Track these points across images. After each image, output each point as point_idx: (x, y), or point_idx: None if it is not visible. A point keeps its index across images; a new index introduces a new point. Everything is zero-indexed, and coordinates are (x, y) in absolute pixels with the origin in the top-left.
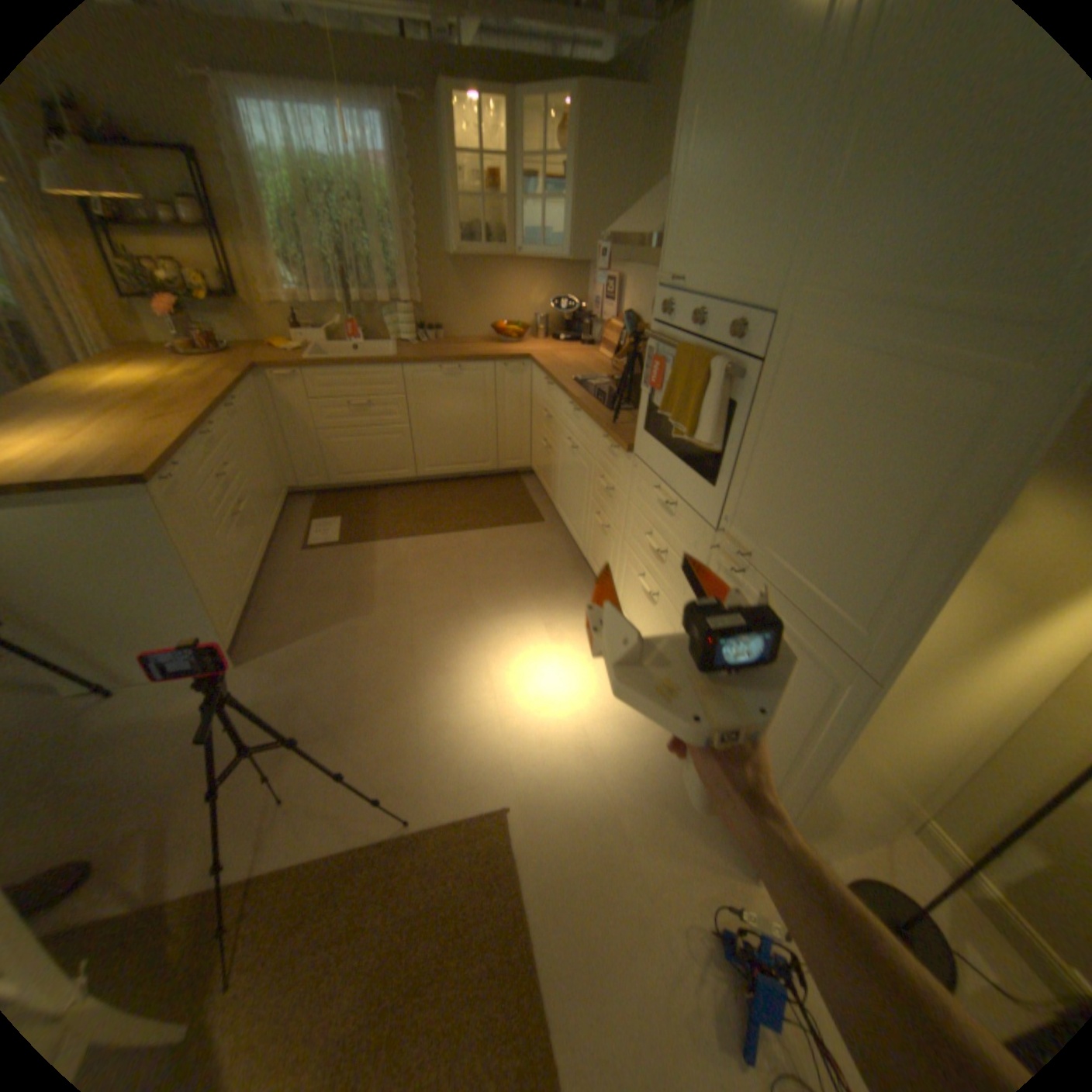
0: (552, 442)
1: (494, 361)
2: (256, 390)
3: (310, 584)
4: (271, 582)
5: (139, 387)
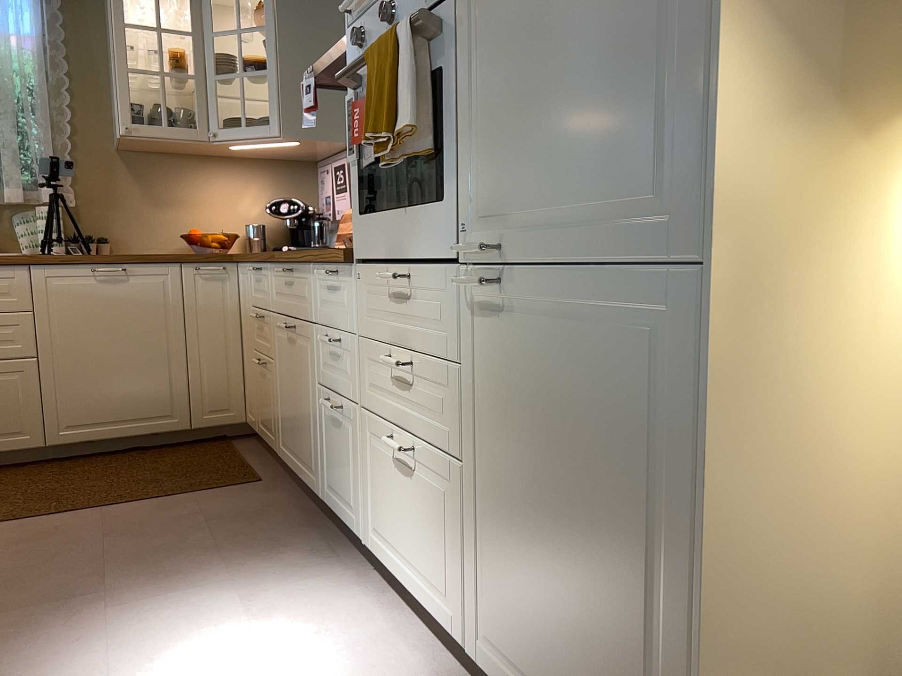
0: (268, 349)
1: (181, 261)
2: None
3: None
4: None
5: None
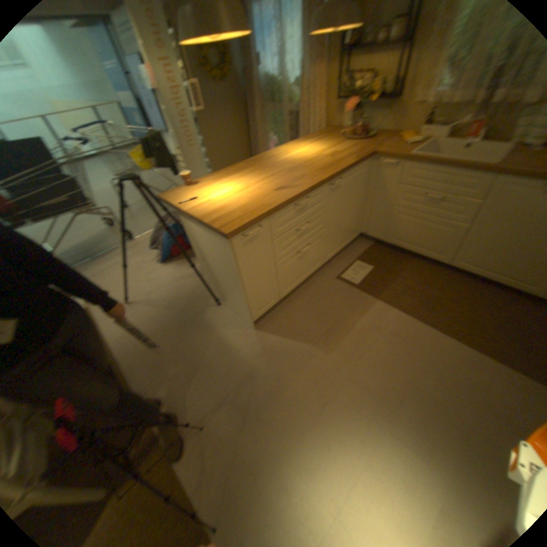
0: None
1: None
2: (371, 169)
3: (322, 305)
4: (308, 289)
5: (304, 160)
